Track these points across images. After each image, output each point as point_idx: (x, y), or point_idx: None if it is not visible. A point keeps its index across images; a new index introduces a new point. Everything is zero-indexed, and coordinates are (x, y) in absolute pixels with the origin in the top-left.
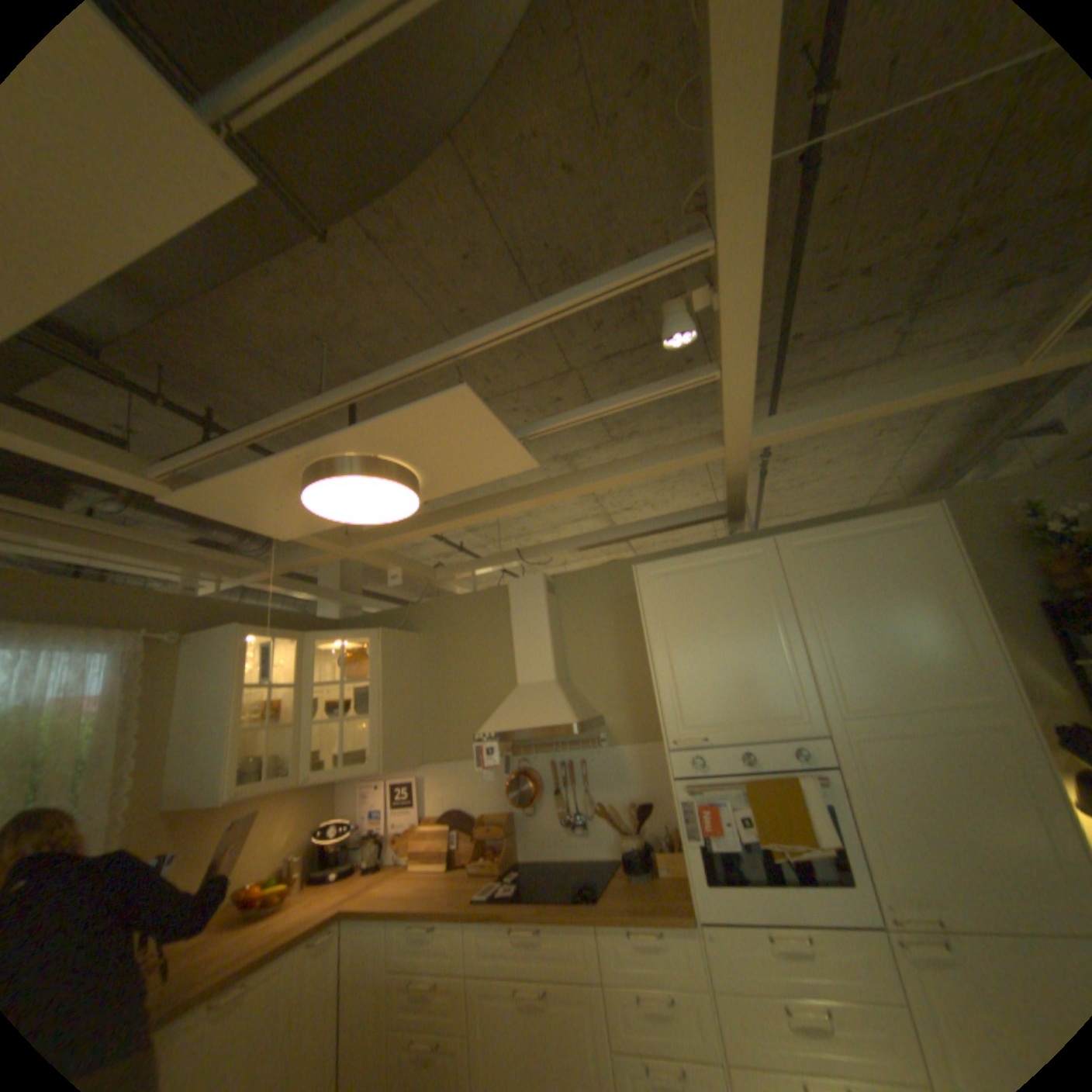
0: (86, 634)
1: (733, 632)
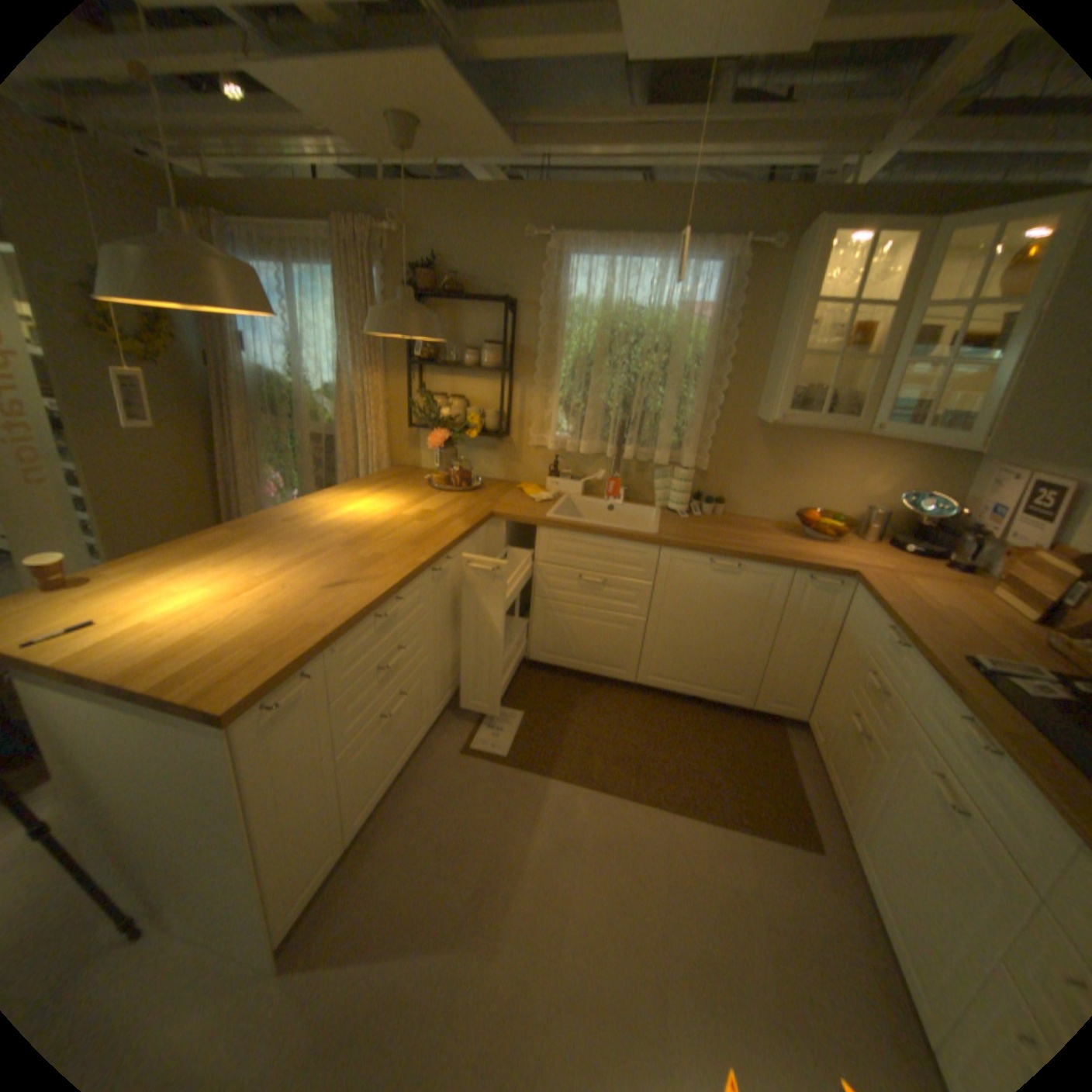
0: (704, 239)
1: None
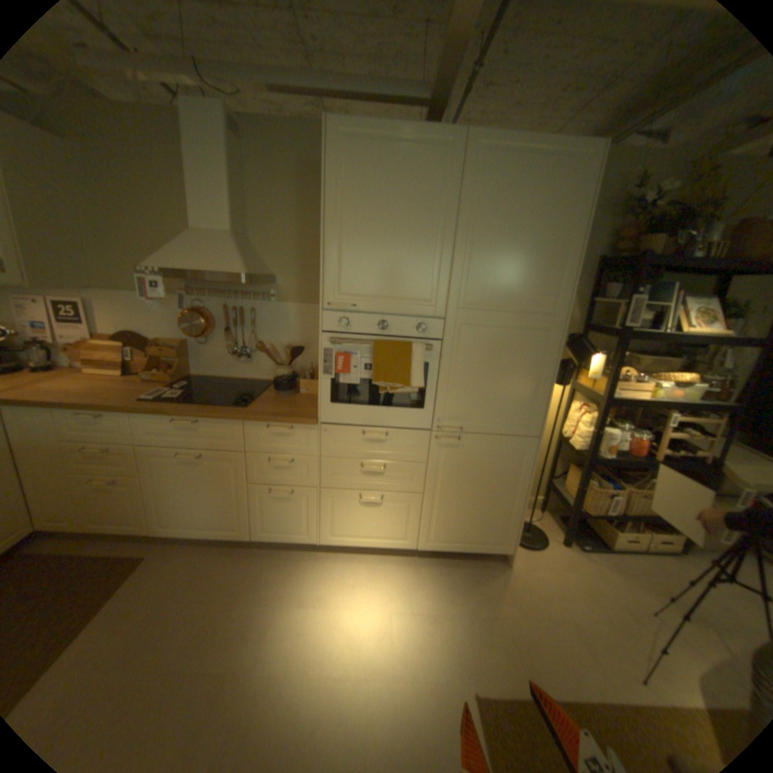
0: None
1: (402, 218)
